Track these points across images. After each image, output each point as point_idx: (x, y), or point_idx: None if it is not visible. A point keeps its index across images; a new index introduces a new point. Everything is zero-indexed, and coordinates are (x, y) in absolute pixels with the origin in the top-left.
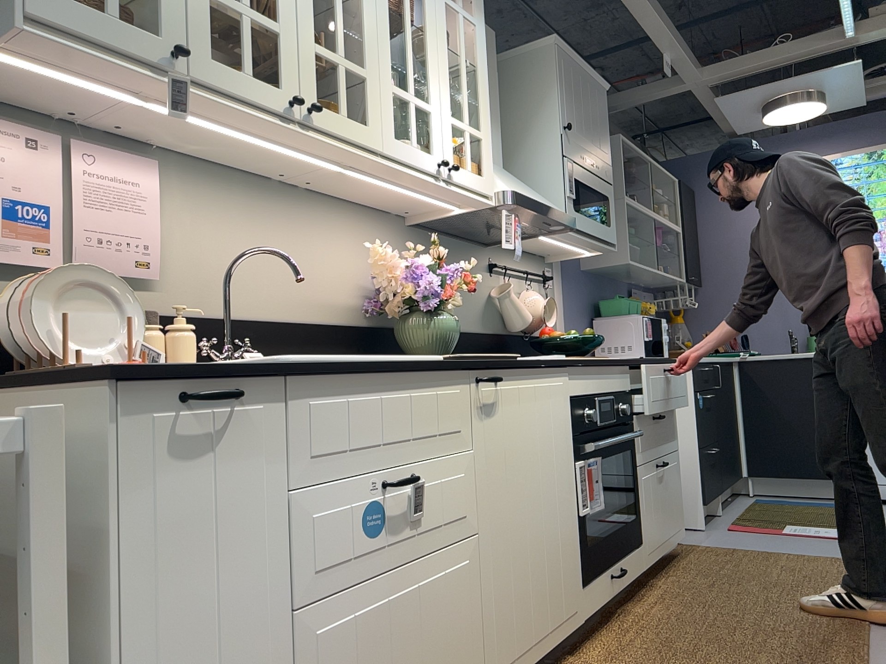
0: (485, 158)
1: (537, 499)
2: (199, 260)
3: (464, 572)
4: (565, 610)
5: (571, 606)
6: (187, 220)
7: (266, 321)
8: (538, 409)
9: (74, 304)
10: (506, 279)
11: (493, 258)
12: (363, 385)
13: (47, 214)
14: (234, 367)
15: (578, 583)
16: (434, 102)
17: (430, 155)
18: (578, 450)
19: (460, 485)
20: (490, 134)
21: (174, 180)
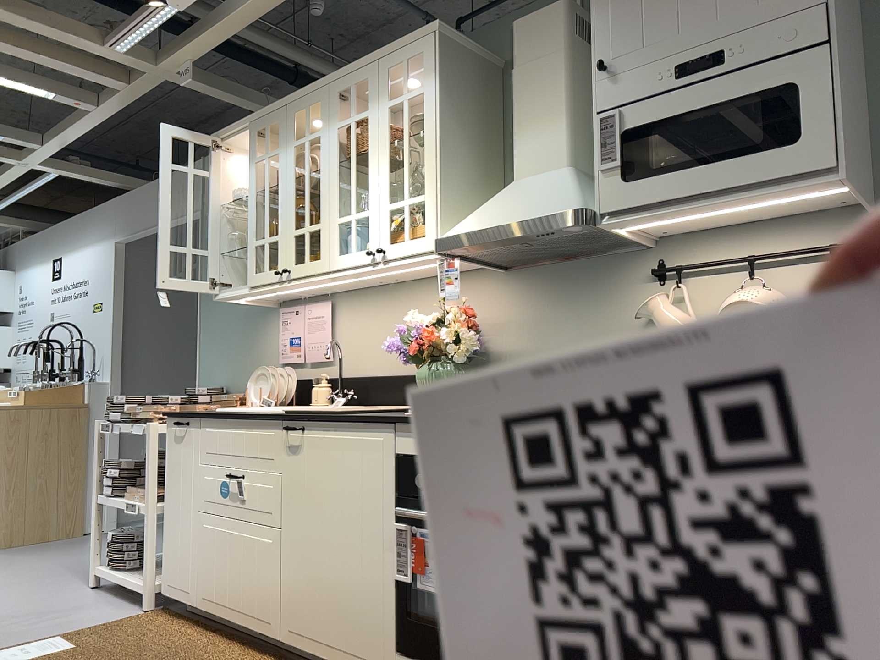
0: (426, 216)
1: (335, 532)
2: (351, 345)
3: (268, 546)
4: (364, 651)
5: (371, 653)
6: (346, 325)
7: (380, 376)
8: (342, 458)
9: (264, 381)
10: (684, 284)
11: (662, 259)
12: (226, 424)
13: (299, 340)
14: (185, 413)
15: (387, 642)
16: (371, 204)
17: (365, 250)
18: (402, 512)
19: (269, 492)
20: (437, 186)
21: (342, 305)
